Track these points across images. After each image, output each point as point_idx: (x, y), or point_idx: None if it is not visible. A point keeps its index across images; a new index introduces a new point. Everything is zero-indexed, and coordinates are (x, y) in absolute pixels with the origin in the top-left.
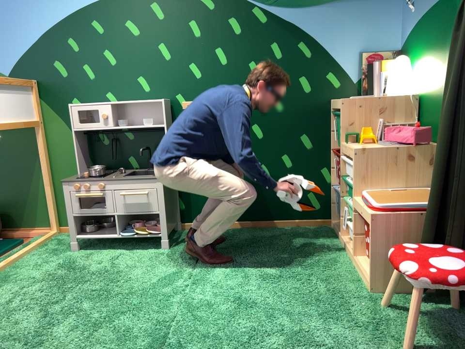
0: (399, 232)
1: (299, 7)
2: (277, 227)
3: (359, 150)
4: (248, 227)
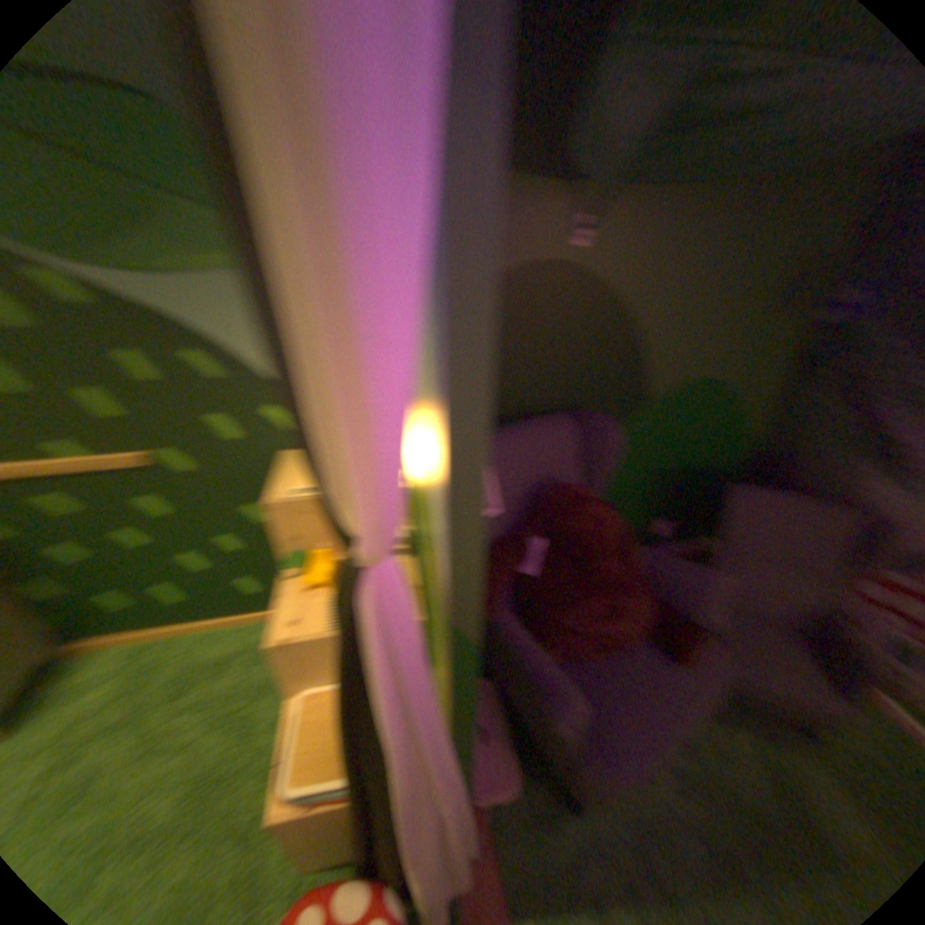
0: (319, 834)
1: (147, 273)
2: (234, 629)
3: (269, 653)
4: (183, 637)
